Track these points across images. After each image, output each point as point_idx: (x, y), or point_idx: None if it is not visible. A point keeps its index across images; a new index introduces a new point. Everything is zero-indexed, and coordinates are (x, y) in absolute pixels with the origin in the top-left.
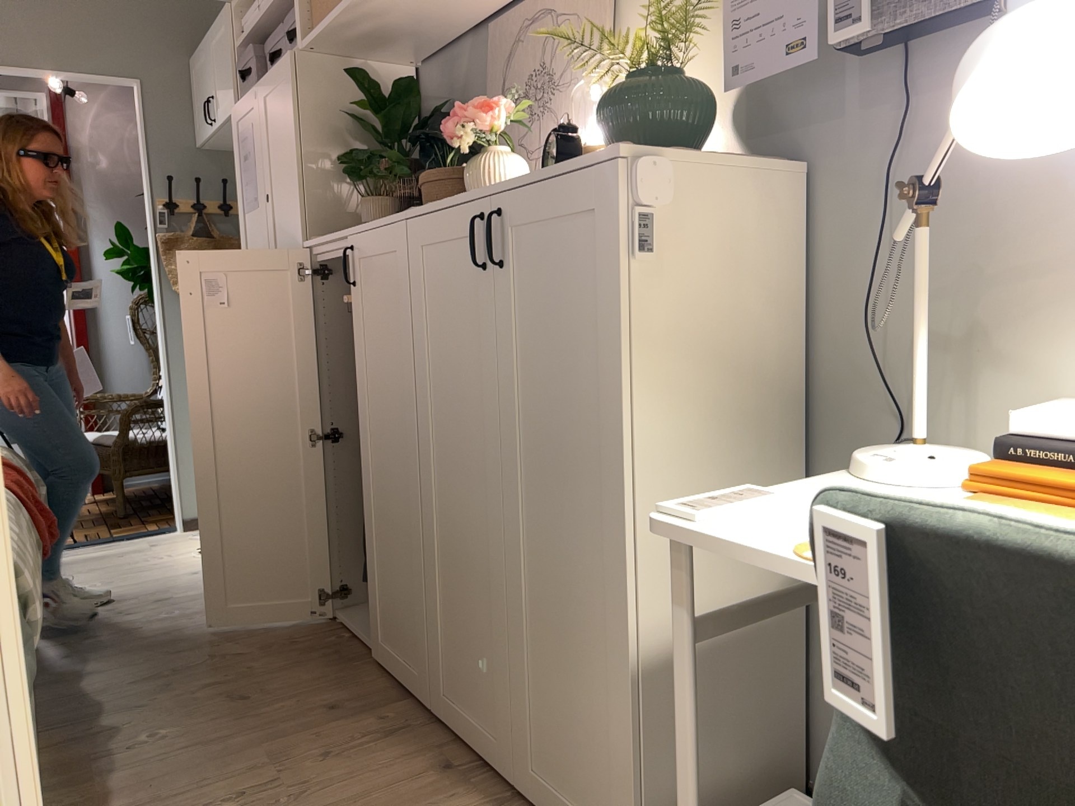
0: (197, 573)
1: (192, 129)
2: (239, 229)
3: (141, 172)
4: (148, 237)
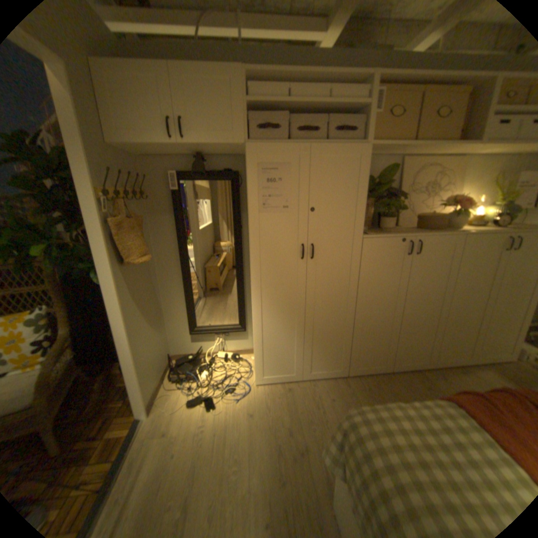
0: (253, 414)
1: (101, 126)
2: (253, 221)
3: (71, 159)
4: (87, 221)
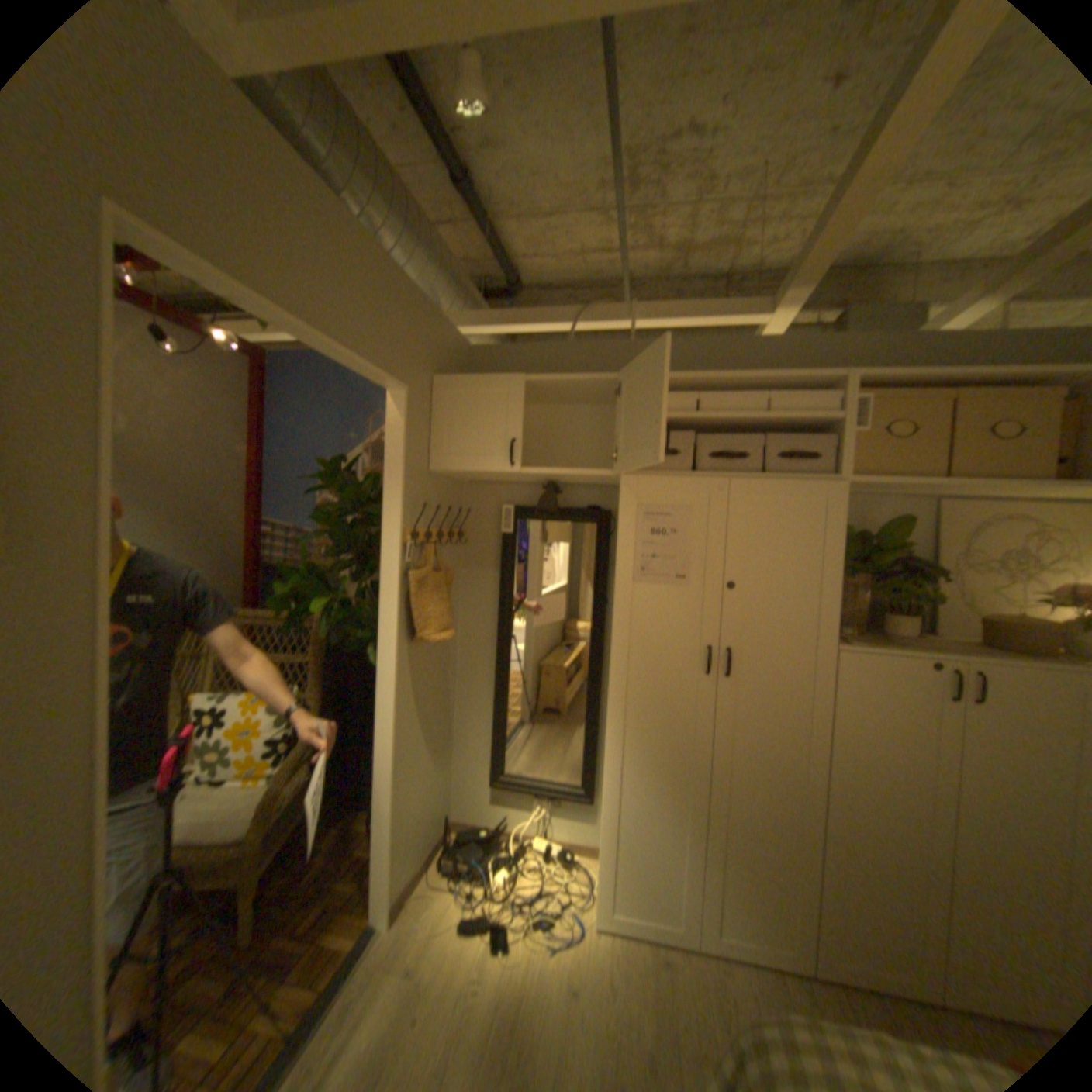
0: (578, 996)
1: (428, 451)
2: (620, 596)
3: (385, 494)
4: (382, 574)
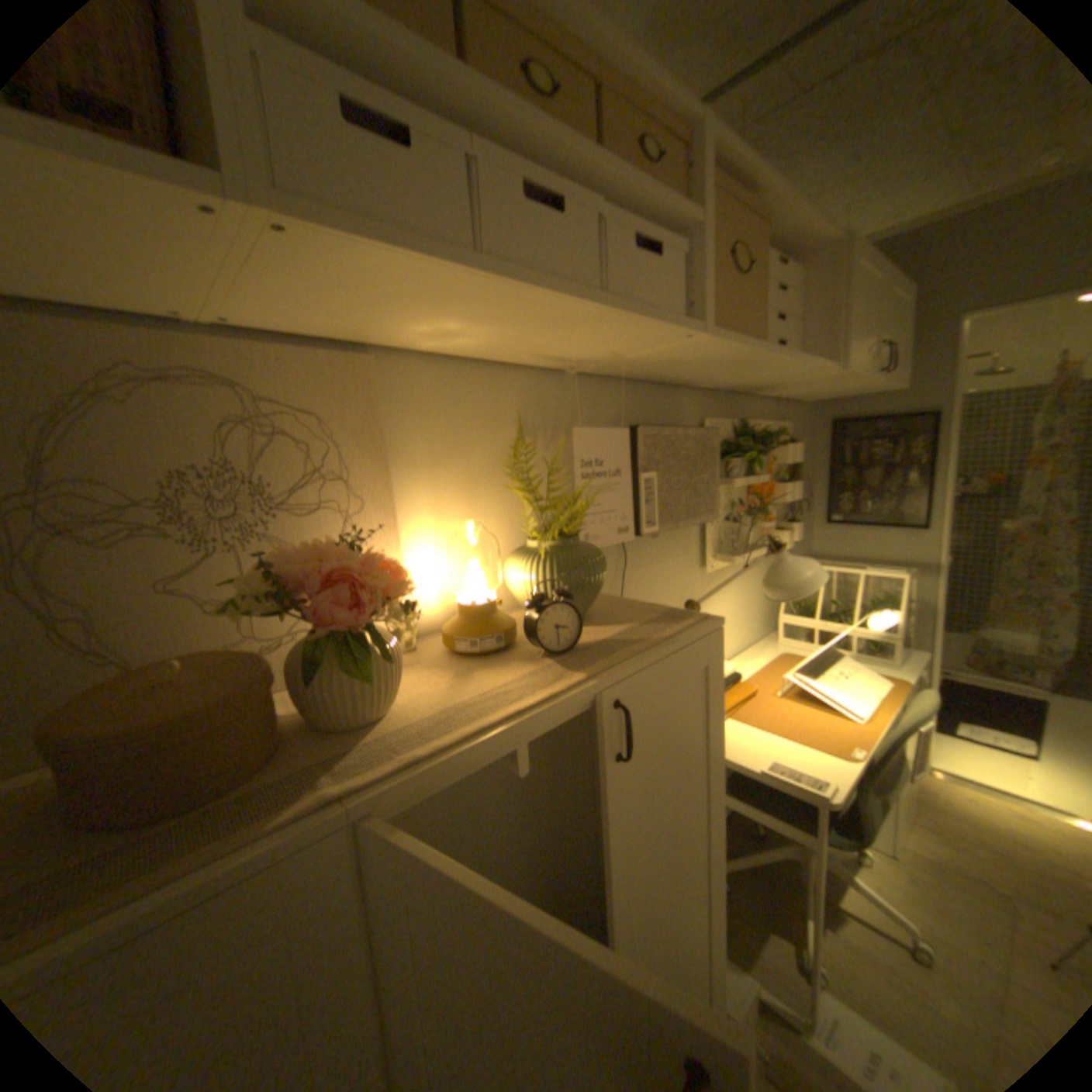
0: None
1: None
2: None
3: None
4: None
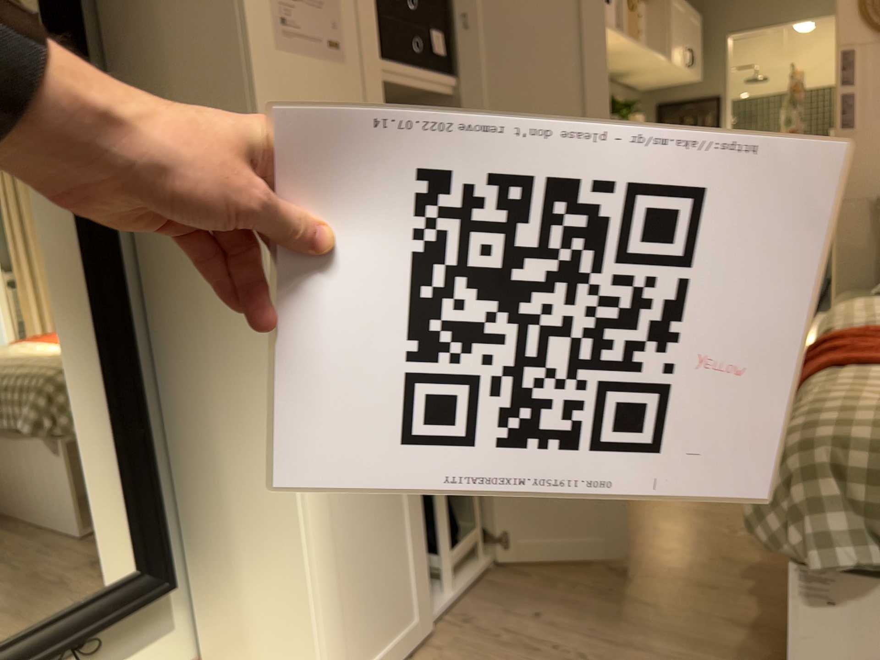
0: None
1: None
2: (256, 70)
3: None
4: None
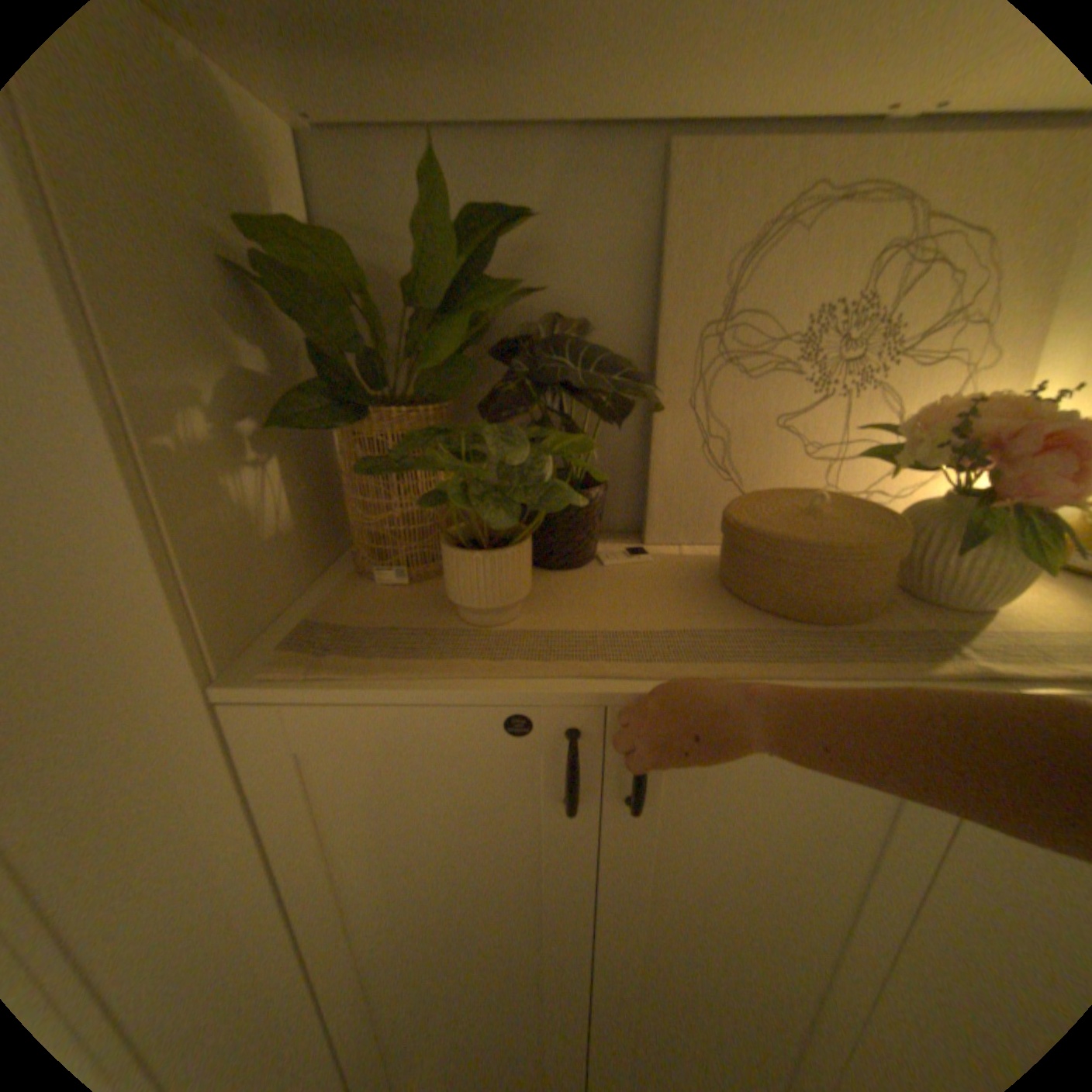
0: None
1: None
2: None
3: None
4: None
